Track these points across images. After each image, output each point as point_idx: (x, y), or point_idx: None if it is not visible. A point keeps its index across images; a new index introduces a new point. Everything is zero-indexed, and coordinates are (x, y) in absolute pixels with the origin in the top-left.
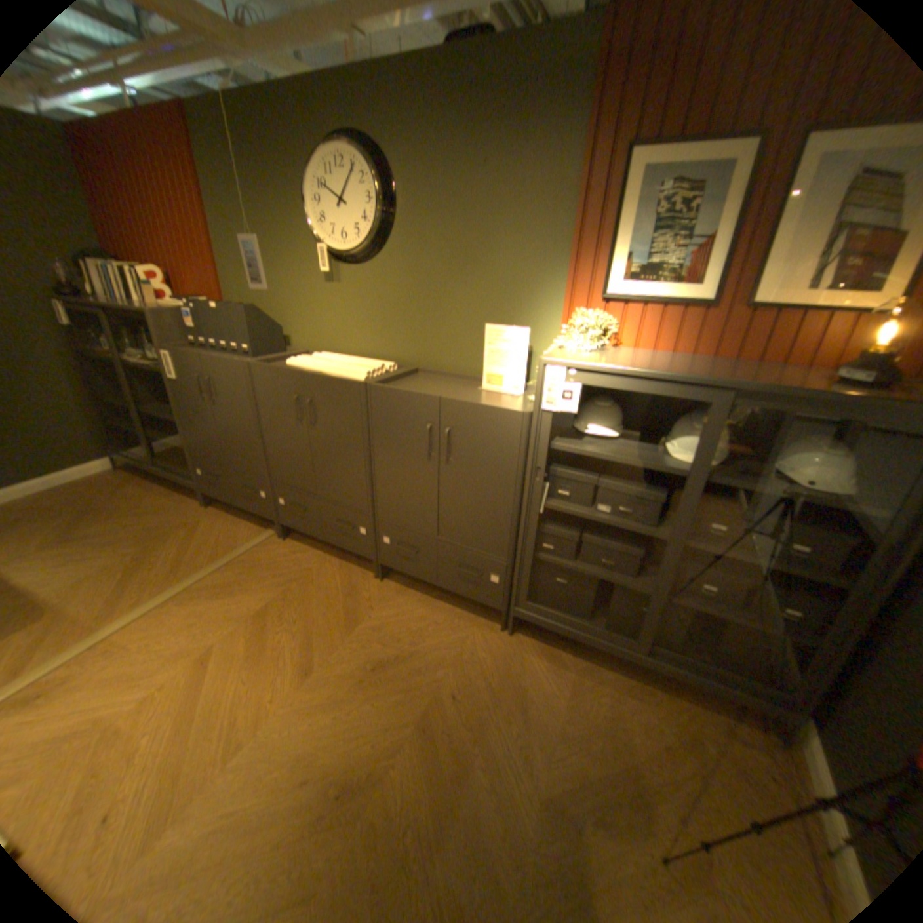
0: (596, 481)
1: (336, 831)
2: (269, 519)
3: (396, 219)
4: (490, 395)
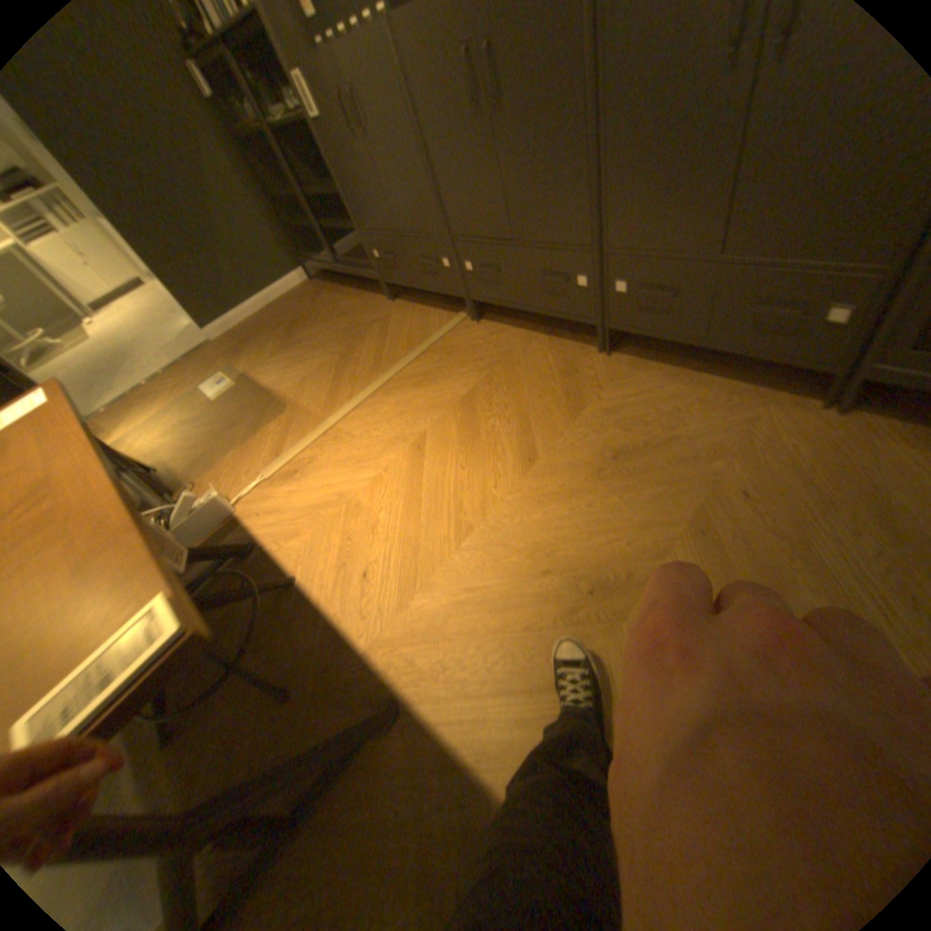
0: None
1: (598, 628)
2: (457, 296)
3: None
4: None
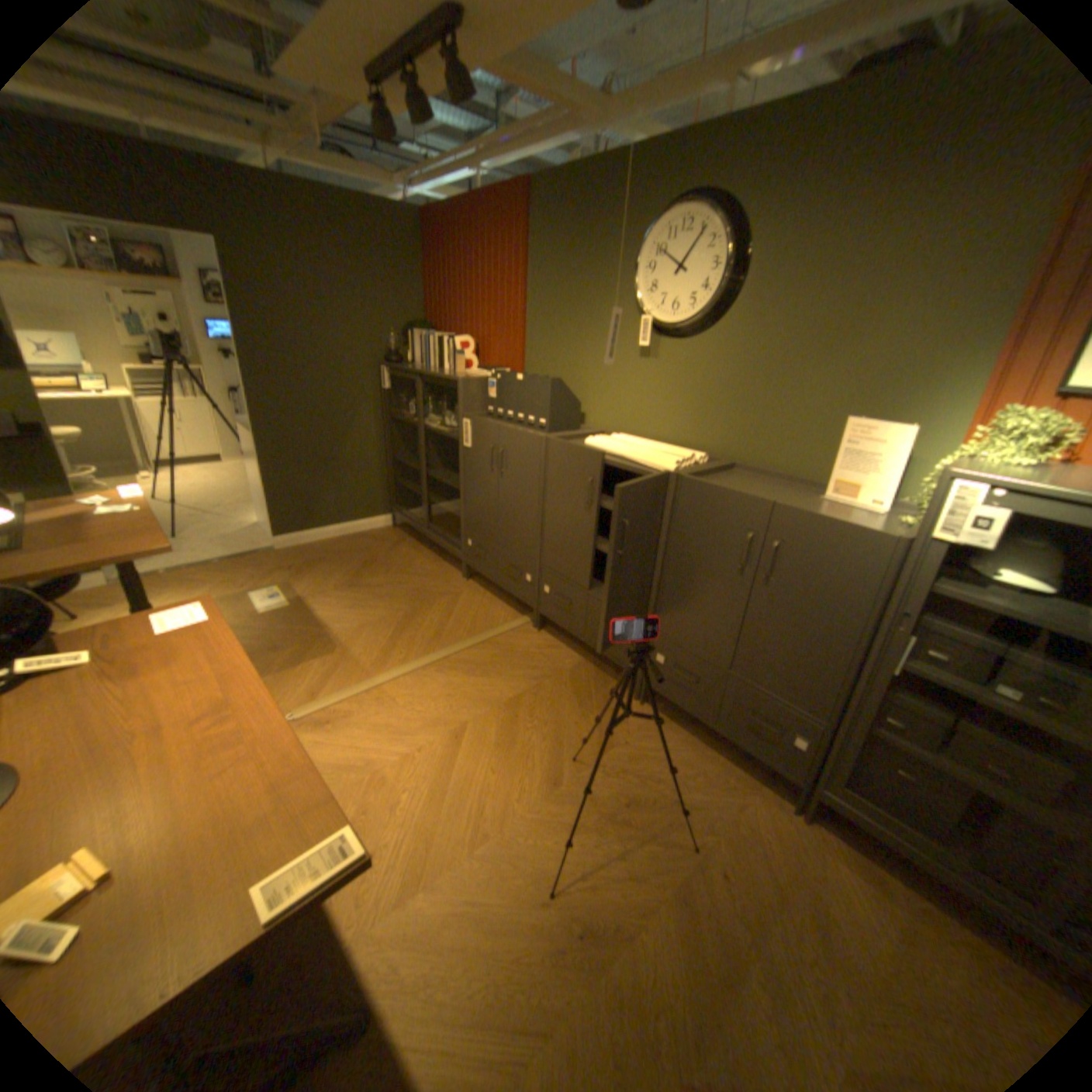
0: (1004, 649)
1: (582, 975)
2: (529, 605)
3: (743, 288)
4: (838, 506)
